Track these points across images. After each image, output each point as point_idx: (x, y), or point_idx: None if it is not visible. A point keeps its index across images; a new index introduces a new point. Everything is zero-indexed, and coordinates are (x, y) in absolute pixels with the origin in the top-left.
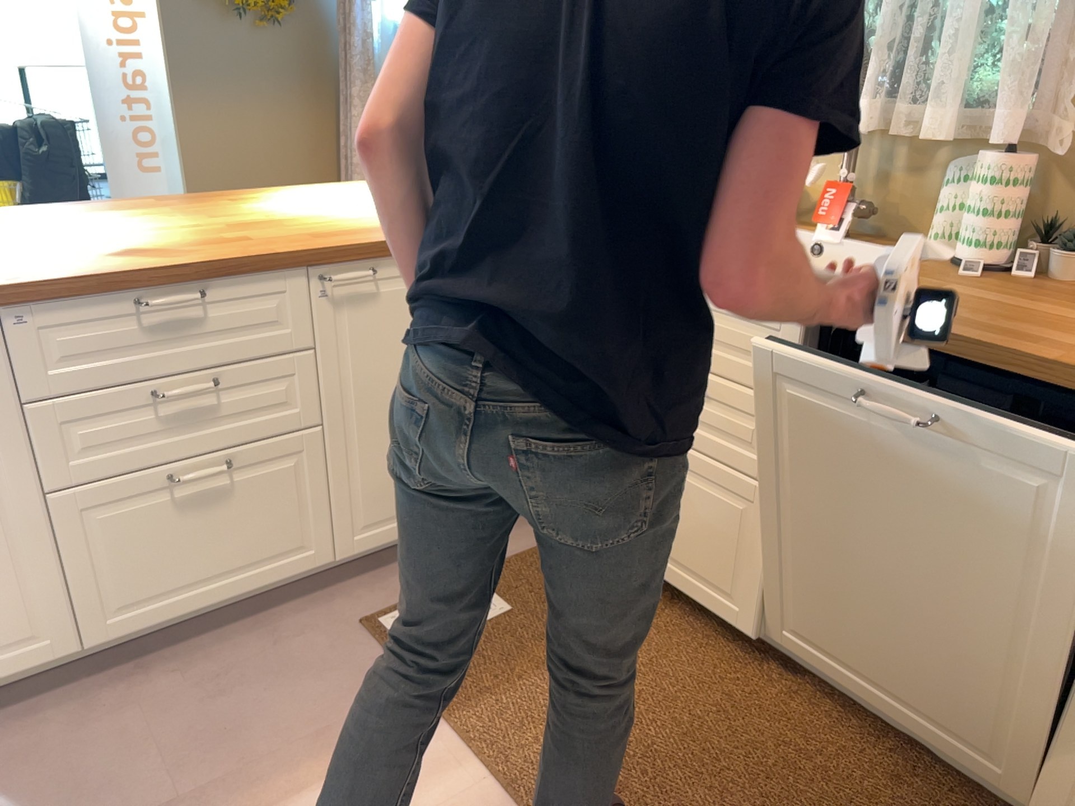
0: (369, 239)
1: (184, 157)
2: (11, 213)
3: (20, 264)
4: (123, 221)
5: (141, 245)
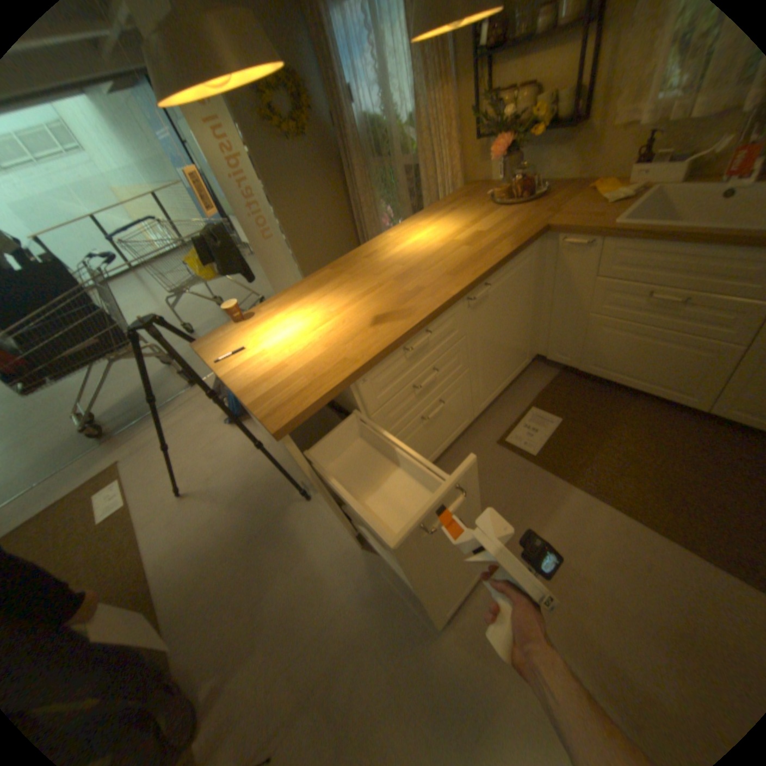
0: (481, 267)
1: (281, 227)
2: (275, 303)
3: (337, 346)
4: (336, 293)
5: (374, 310)
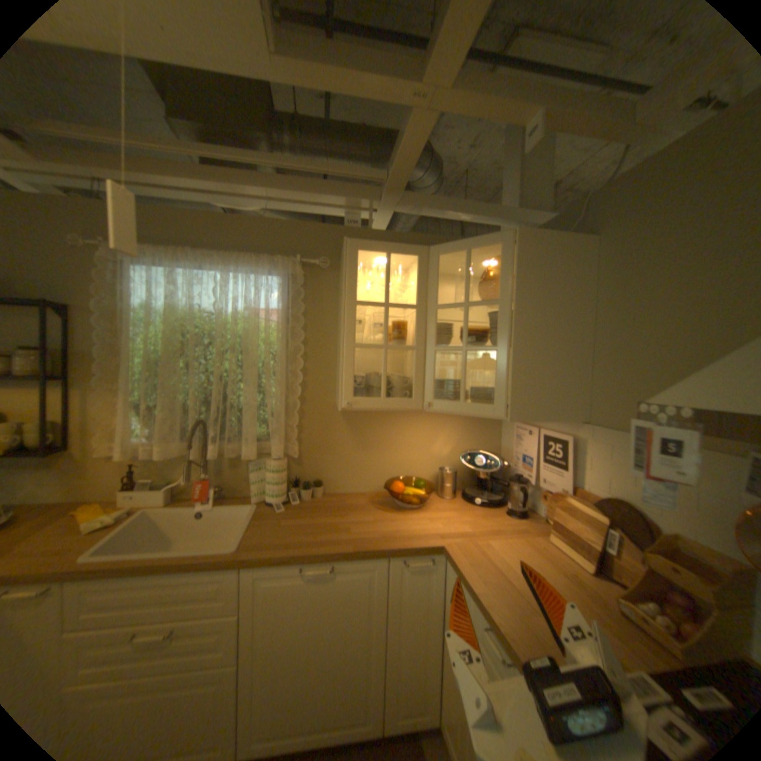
0: None
1: None
2: None
3: None
4: None
5: None
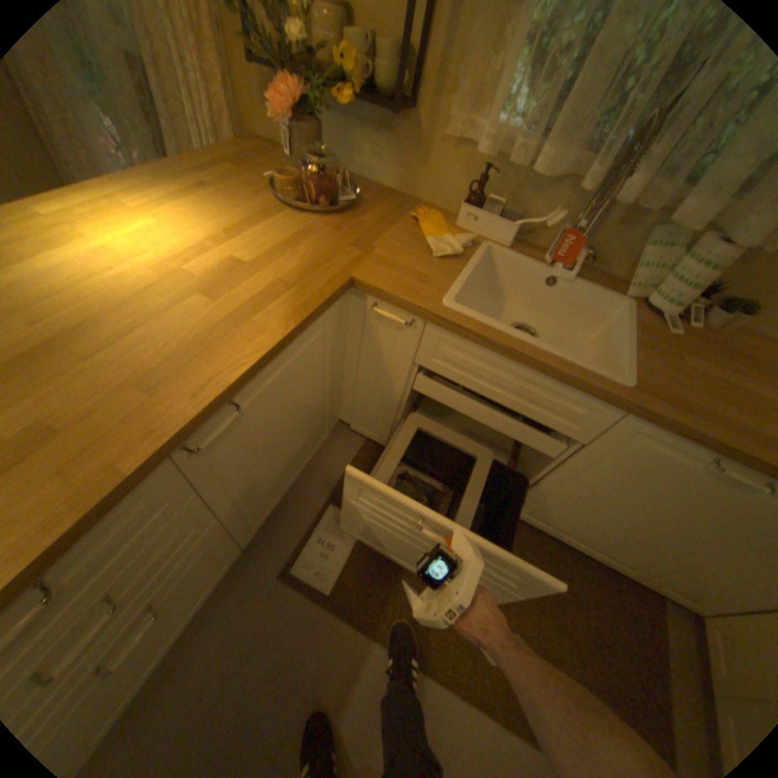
0: (218, 375)
1: None
2: None
3: None
4: None
5: None
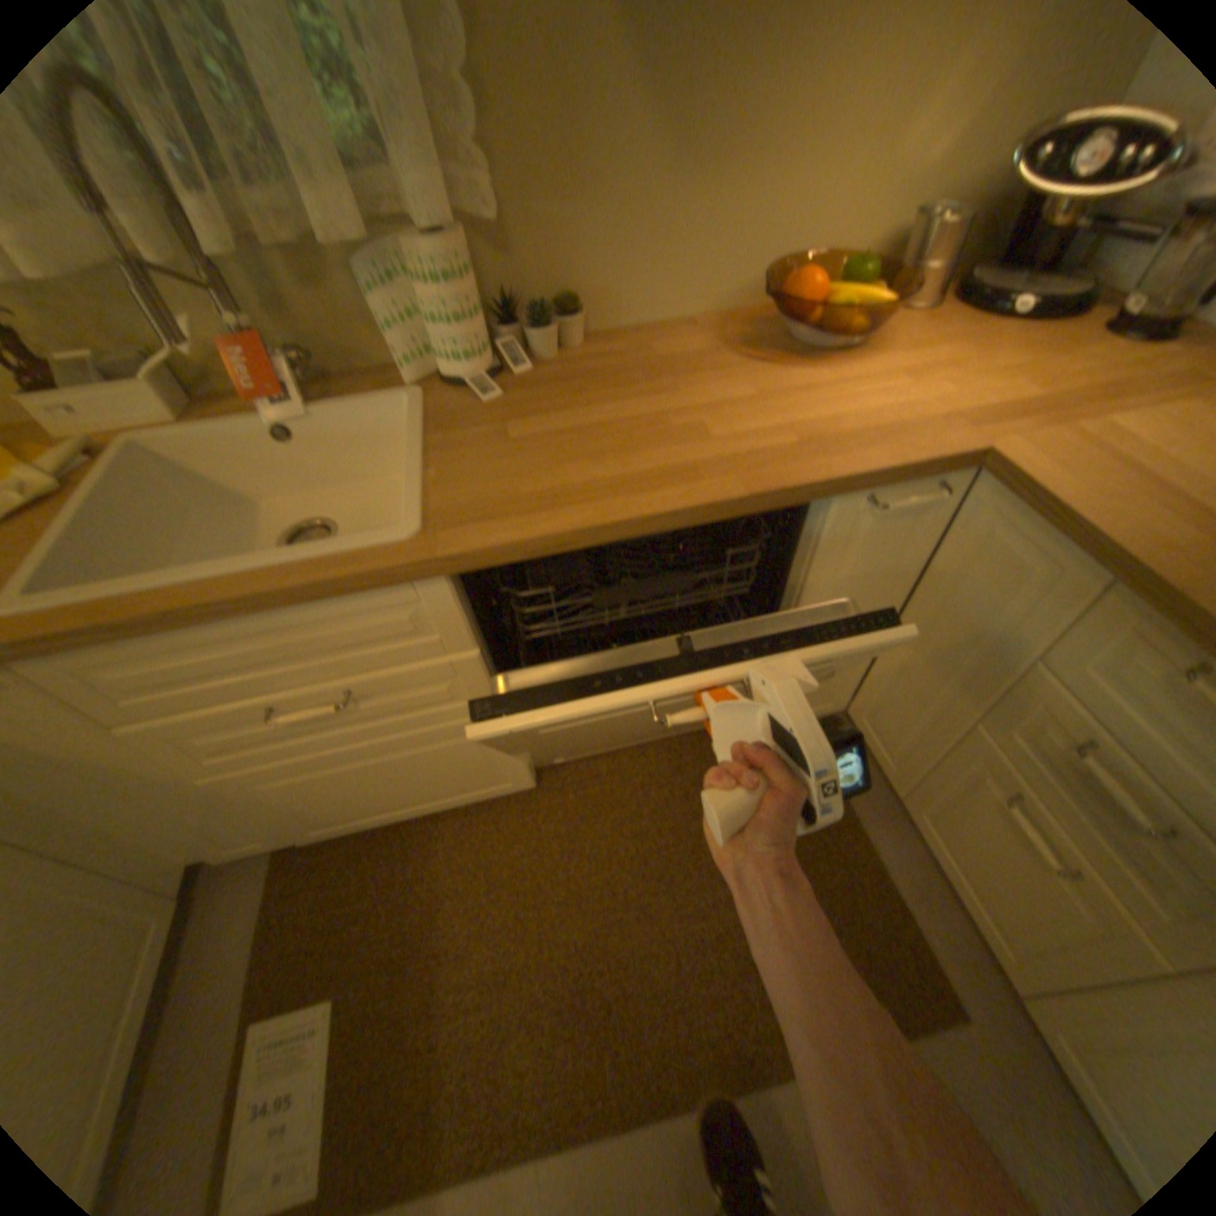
0: None
1: None
2: None
3: None
4: None
5: None
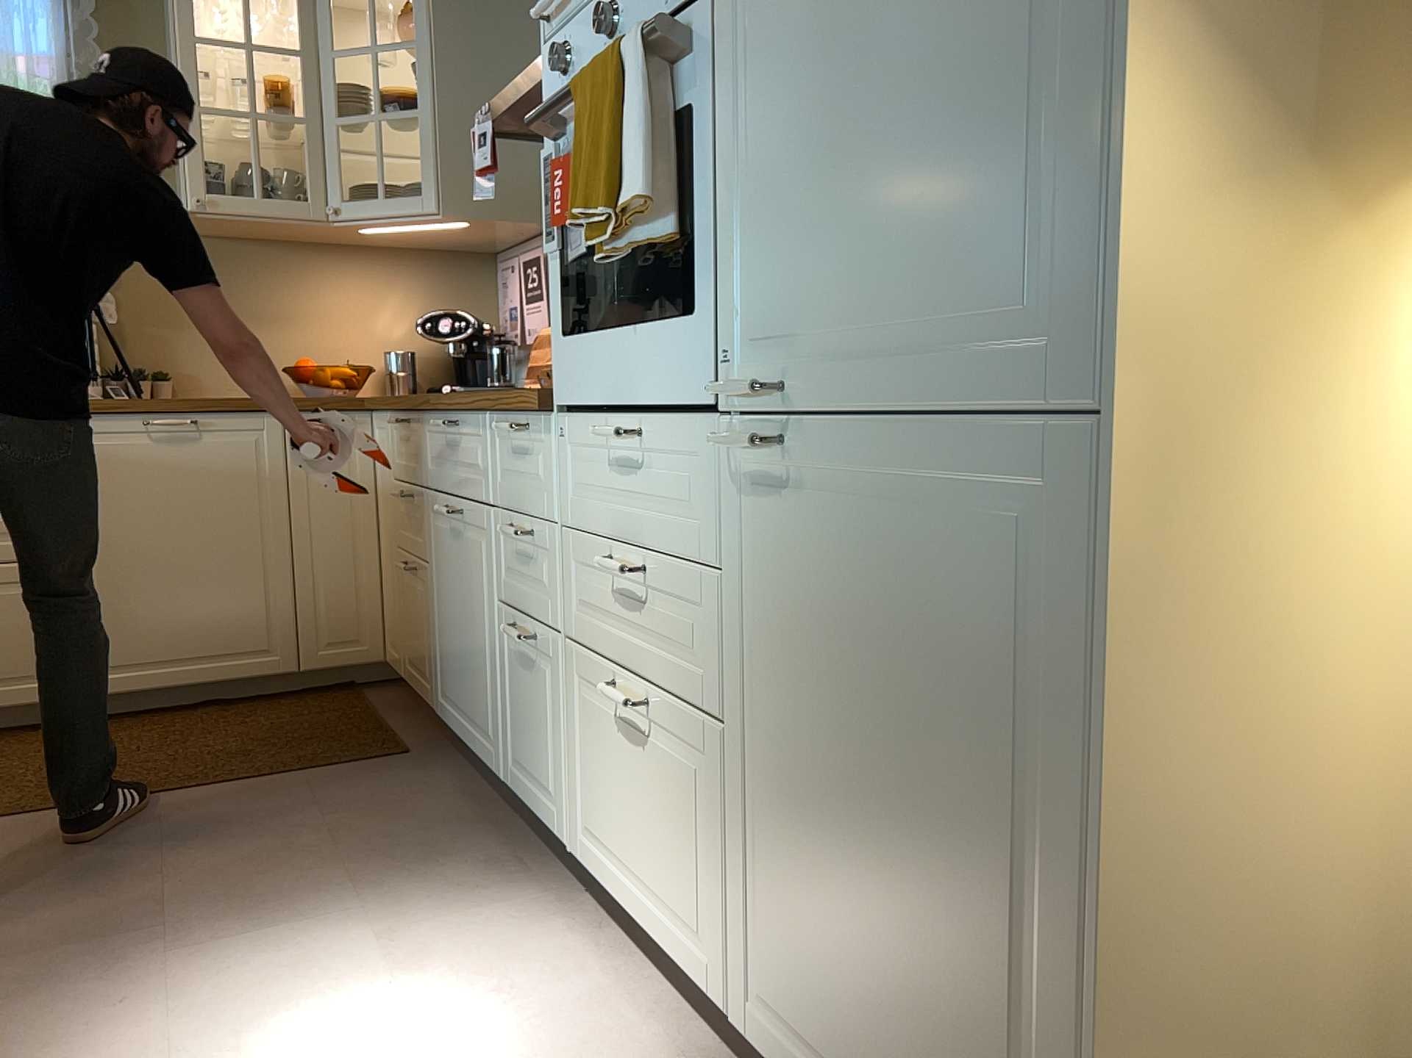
0: None
1: None
2: None
3: None
4: None
5: None
